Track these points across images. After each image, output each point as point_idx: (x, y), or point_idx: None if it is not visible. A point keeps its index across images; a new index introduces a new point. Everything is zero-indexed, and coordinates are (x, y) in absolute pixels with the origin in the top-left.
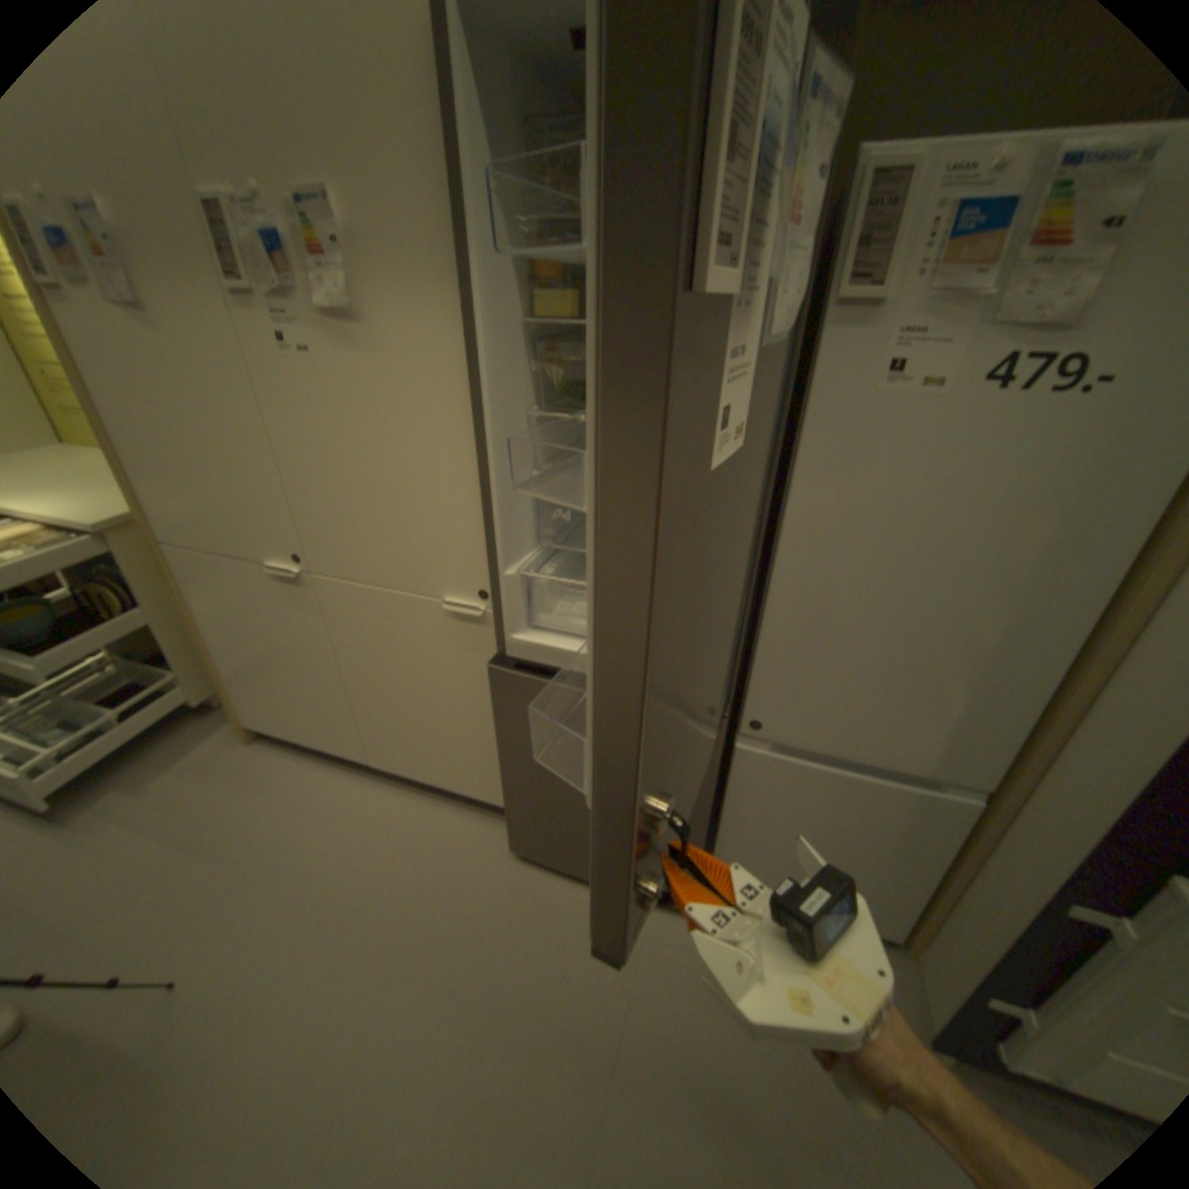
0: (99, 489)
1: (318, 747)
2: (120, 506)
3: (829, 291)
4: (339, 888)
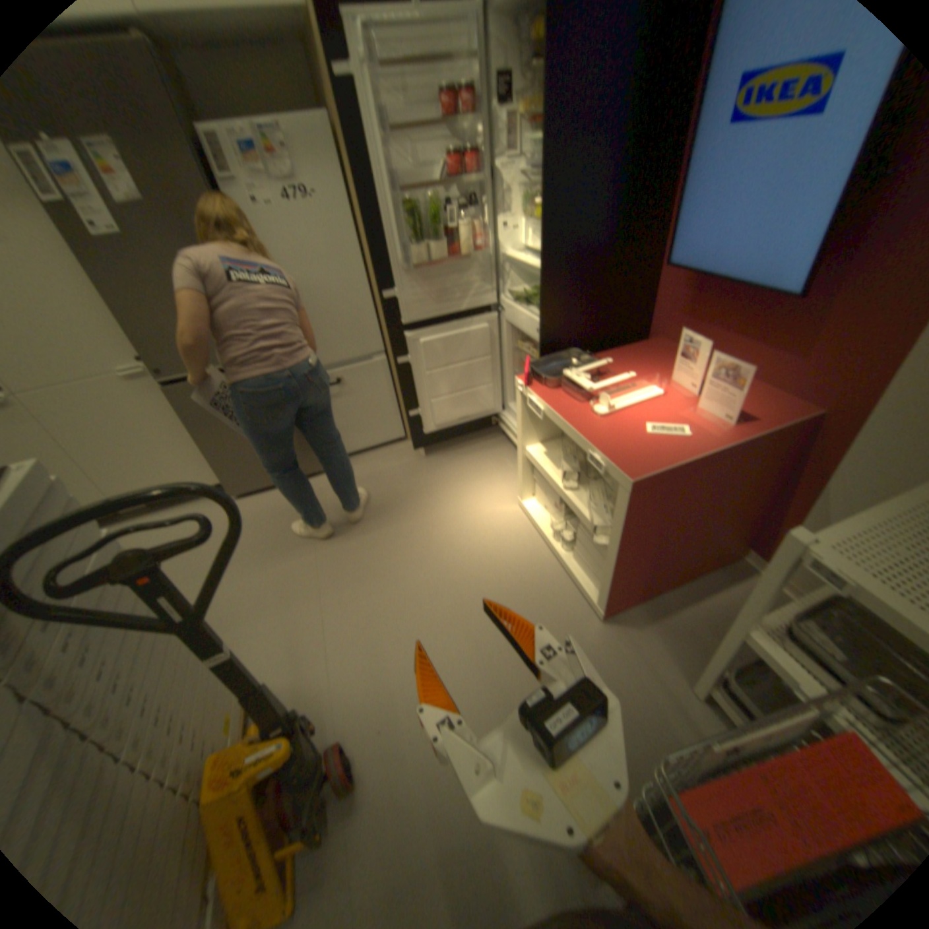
0: None
1: None
2: None
3: (214, 176)
4: None
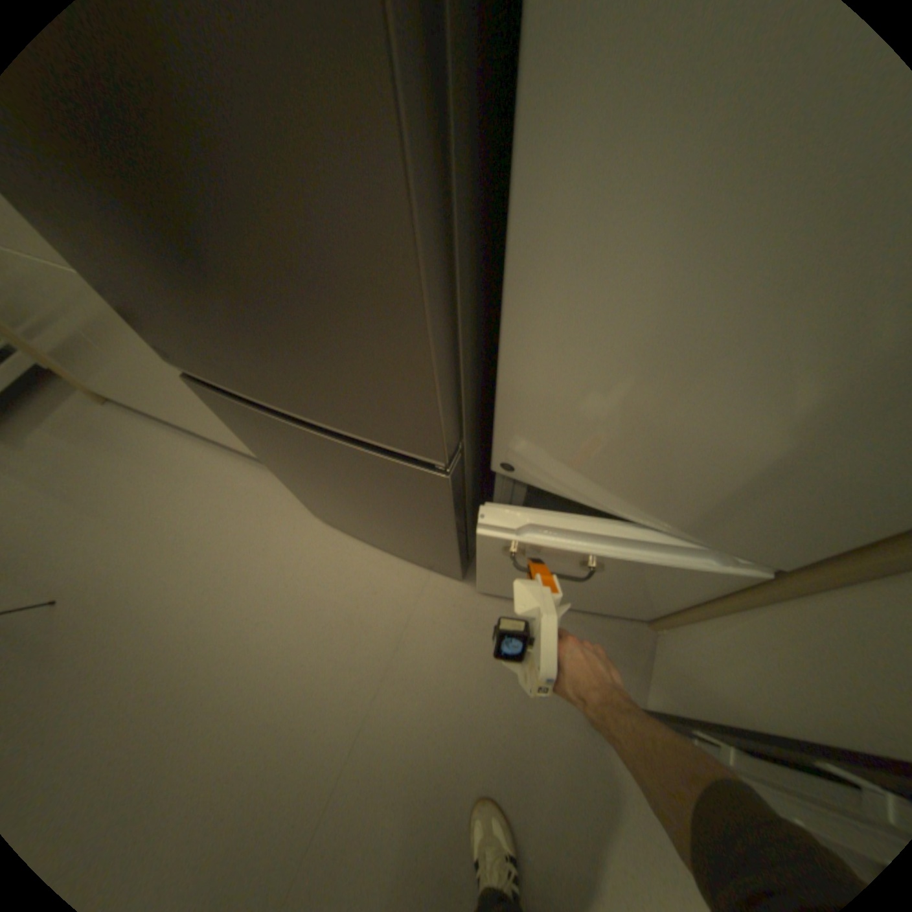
0: None
1: (149, 413)
2: None
3: None
4: (177, 536)
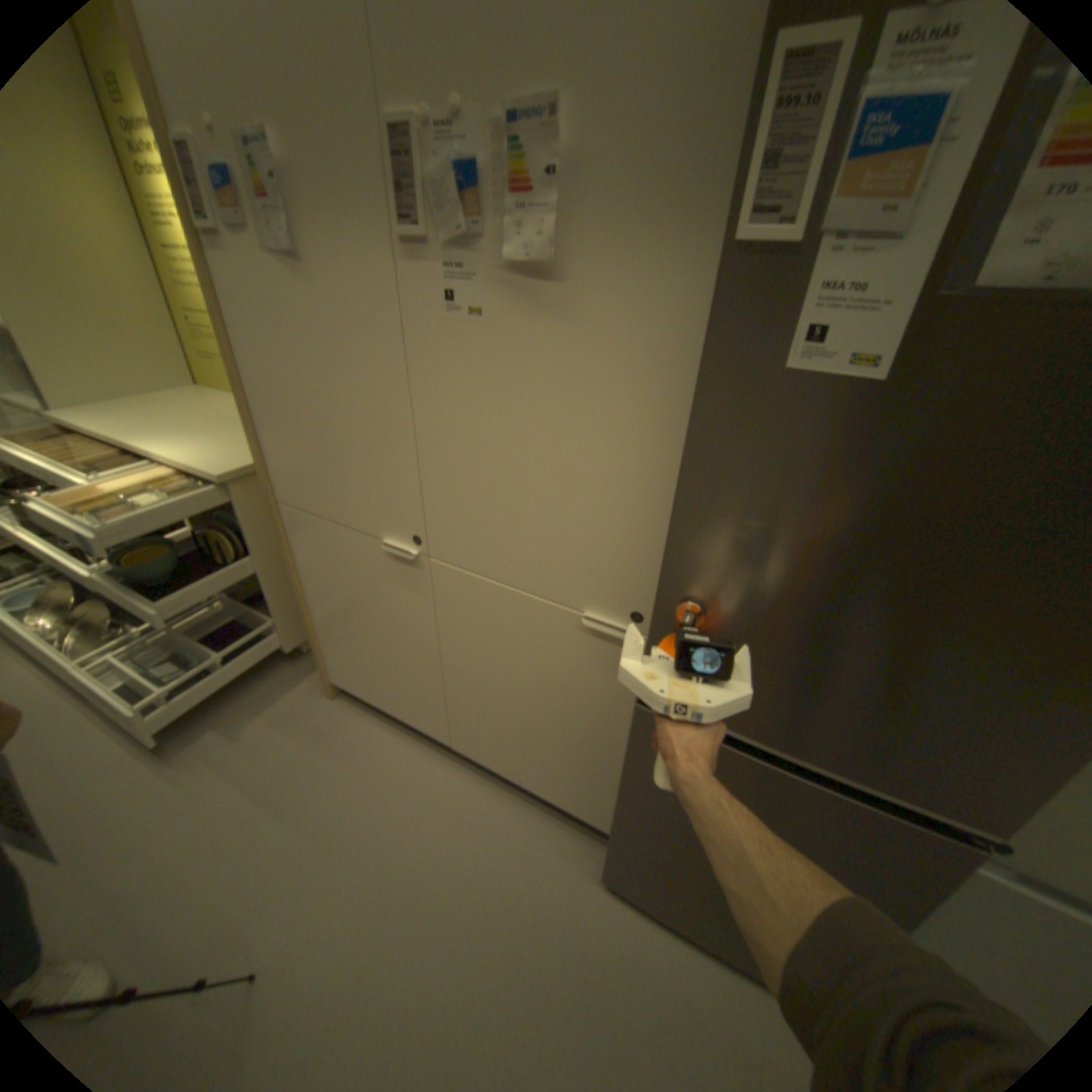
0: (226, 435)
1: (402, 717)
2: (244, 456)
3: None
4: (419, 888)
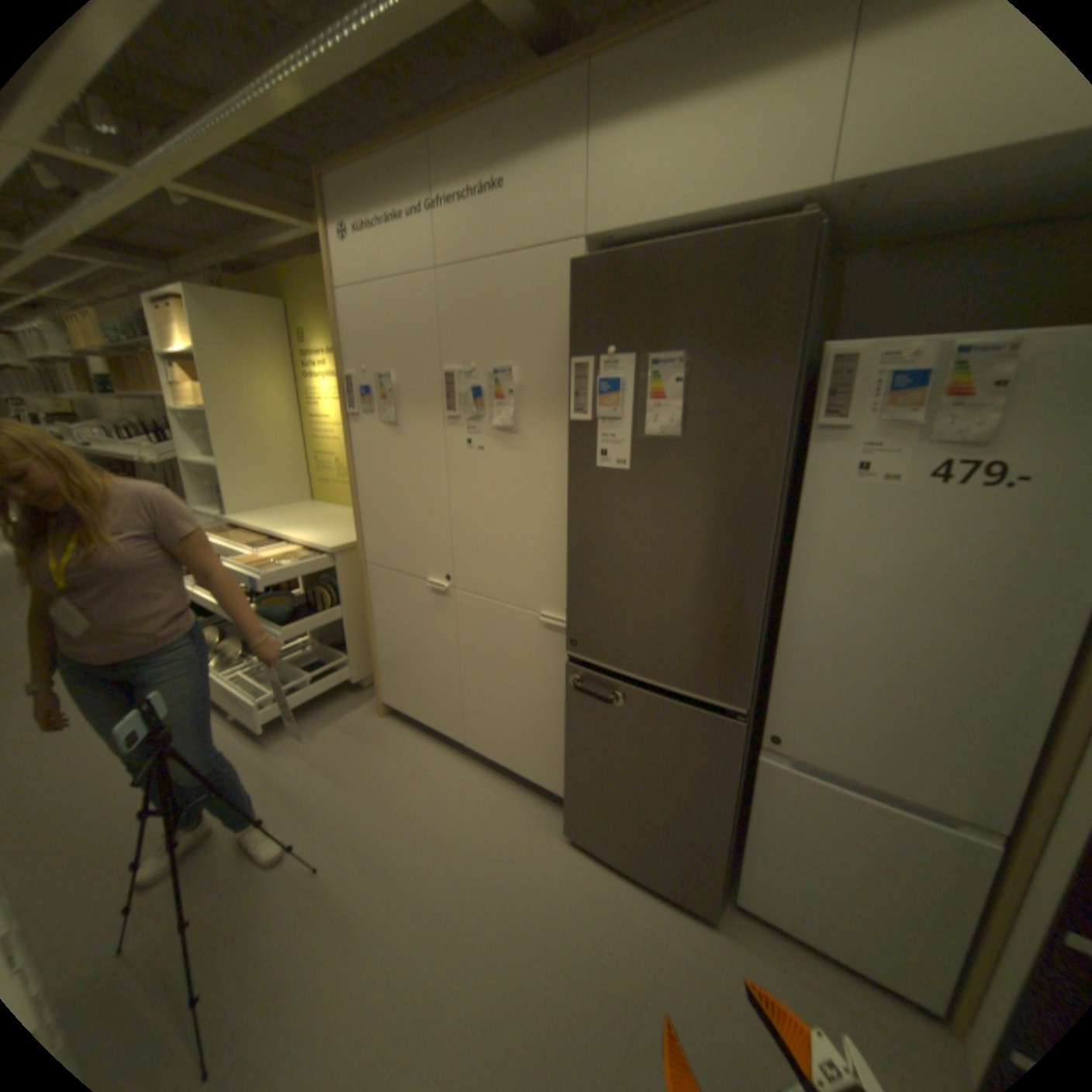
0: (335, 527)
1: (431, 724)
2: (346, 538)
3: (816, 420)
4: (432, 833)
